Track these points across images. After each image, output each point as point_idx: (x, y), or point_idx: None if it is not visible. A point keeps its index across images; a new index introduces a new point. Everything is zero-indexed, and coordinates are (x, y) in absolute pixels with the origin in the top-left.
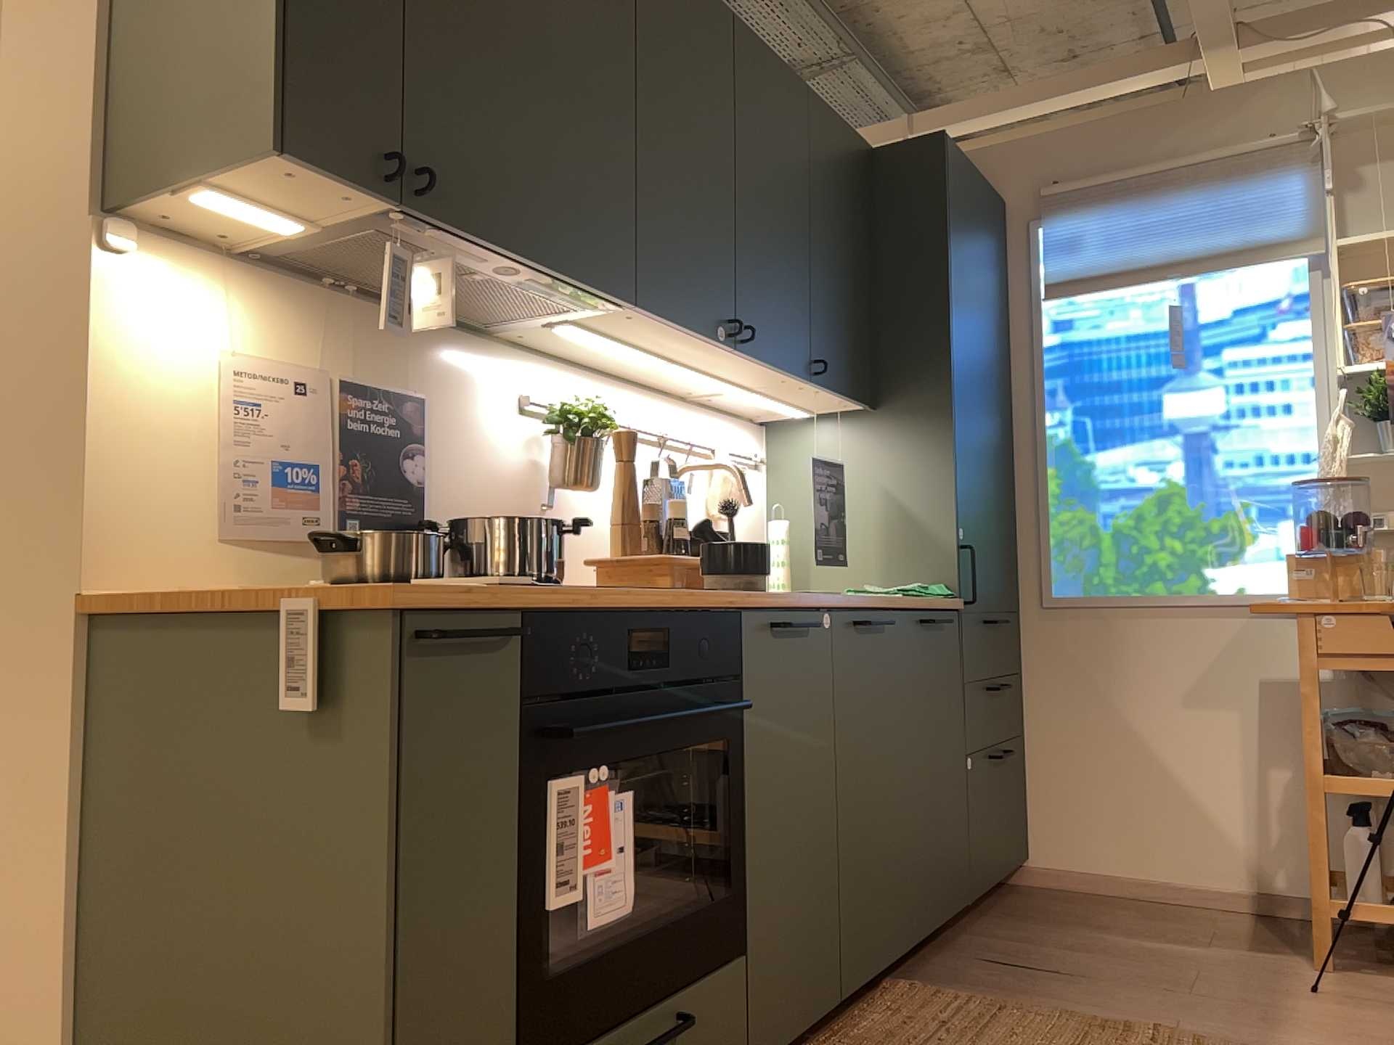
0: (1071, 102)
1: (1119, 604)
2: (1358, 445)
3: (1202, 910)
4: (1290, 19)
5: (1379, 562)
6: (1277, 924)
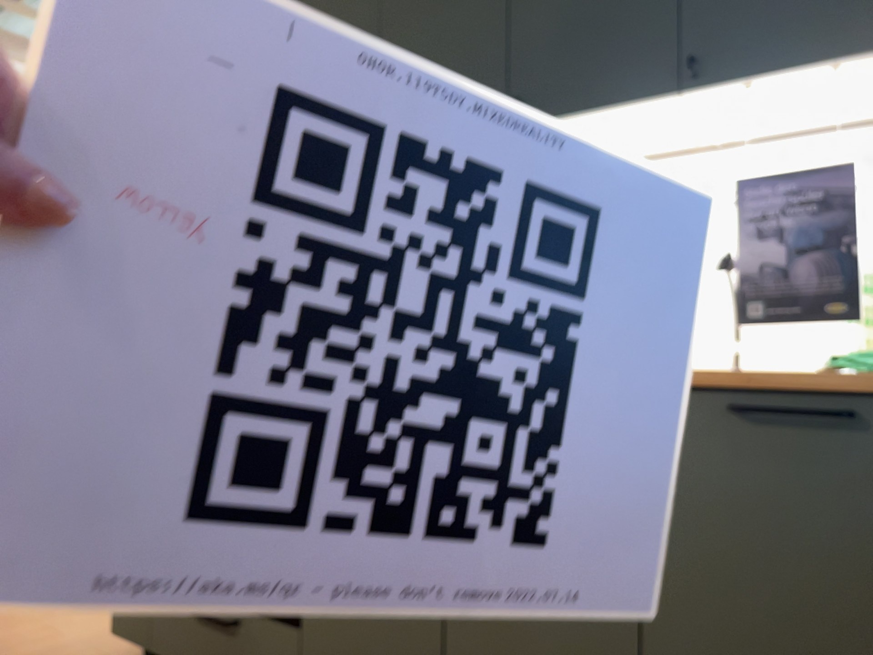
0: None
1: None
2: None
3: None
4: None
5: None
6: None
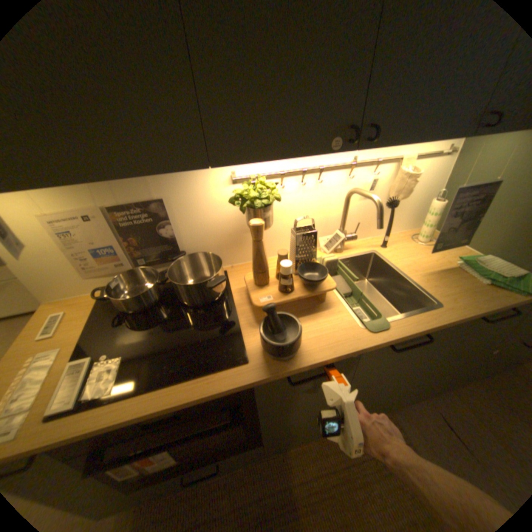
0: None
1: None
2: None
3: None
4: None
5: None
6: None
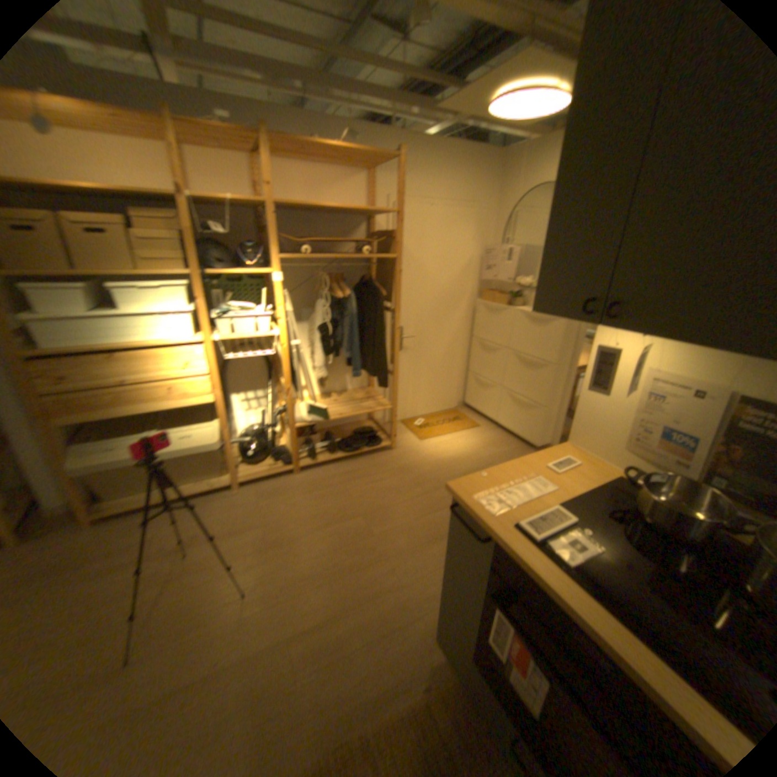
0: None
1: None
2: None
3: None
4: None
5: None
6: None
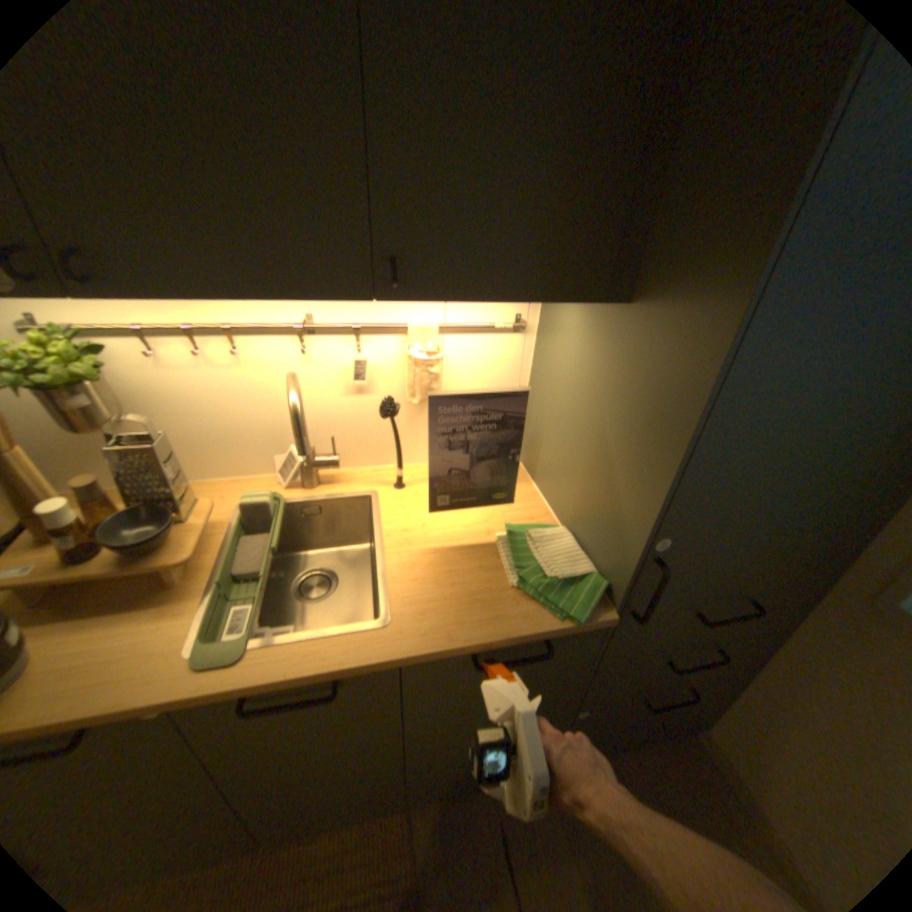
0: None
1: None
2: None
3: None
4: None
5: None
6: None
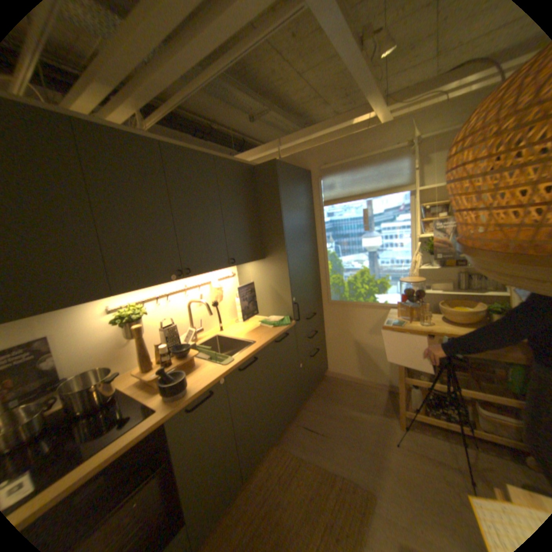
0: (331, 130)
1: (350, 304)
2: (425, 258)
3: (373, 390)
4: (408, 90)
5: (427, 308)
6: (393, 398)
